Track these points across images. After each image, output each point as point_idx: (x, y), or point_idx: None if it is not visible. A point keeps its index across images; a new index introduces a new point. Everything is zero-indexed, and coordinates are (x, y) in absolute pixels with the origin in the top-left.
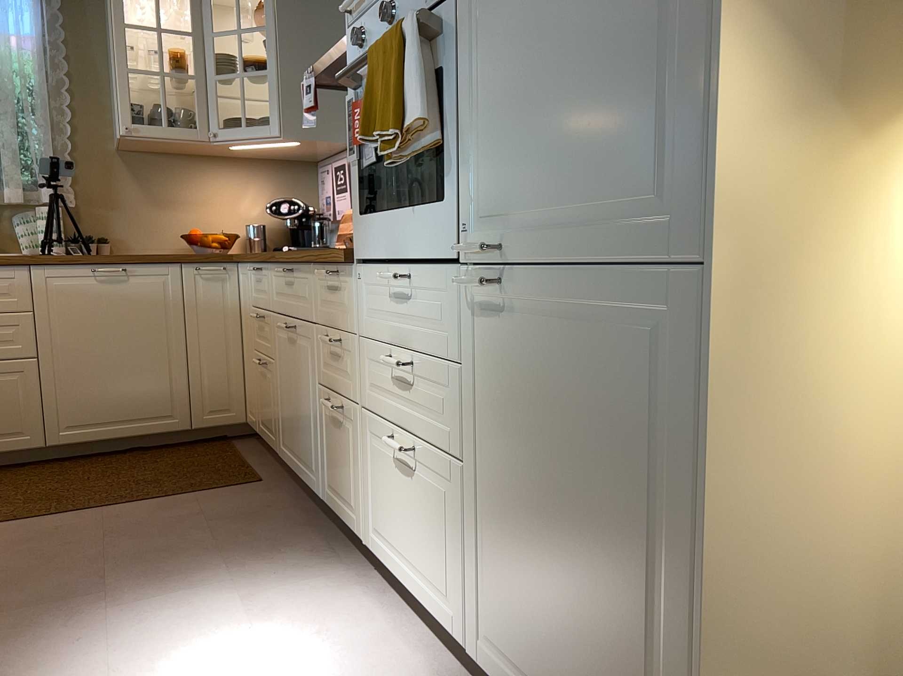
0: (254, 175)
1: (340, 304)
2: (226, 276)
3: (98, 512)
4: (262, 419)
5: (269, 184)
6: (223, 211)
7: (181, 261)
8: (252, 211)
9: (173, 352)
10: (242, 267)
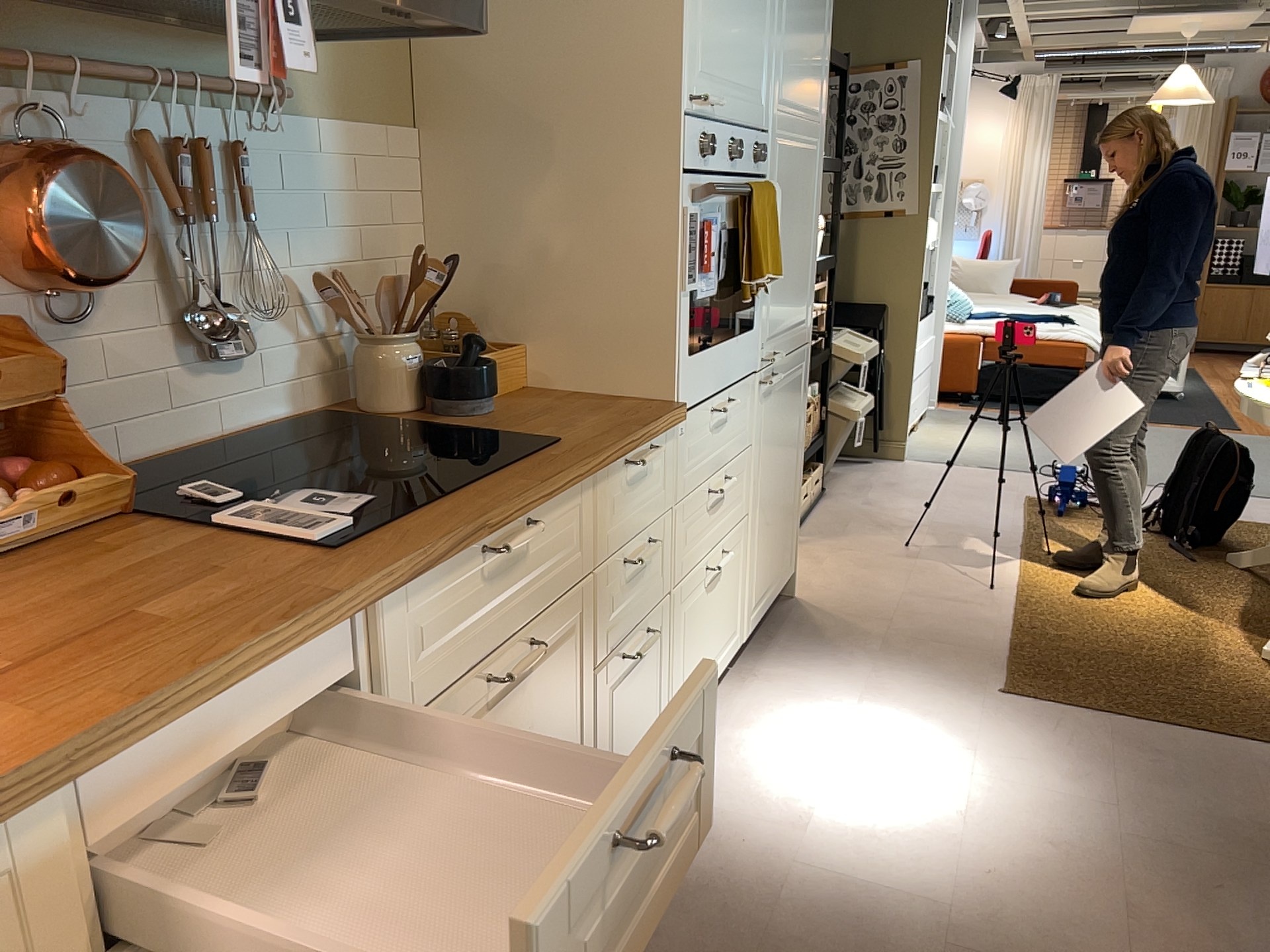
0: None
1: (648, 491)
2: None
3: None
4: None
5: None
6: None
7: None
8: None
9: None
10: None
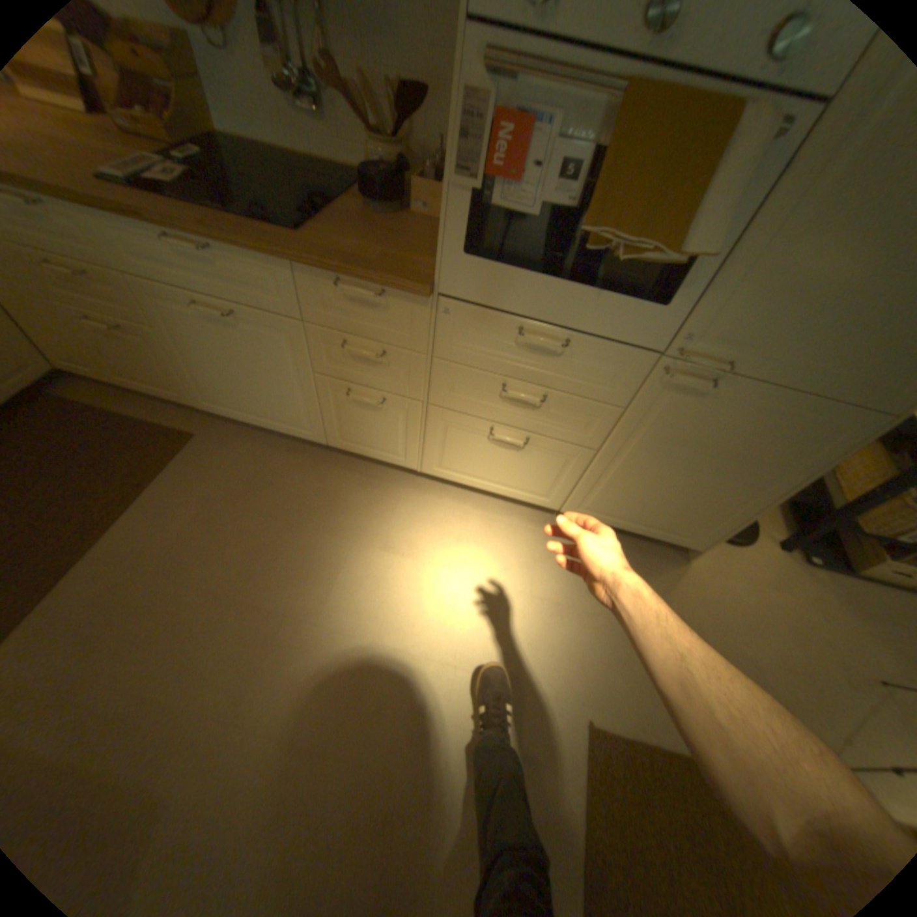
0: None
1: (382, 321)
2: None
3: (92, 559)
4: (120, 373)
5: None
6: None
7: None
8: None
9: None
10: None
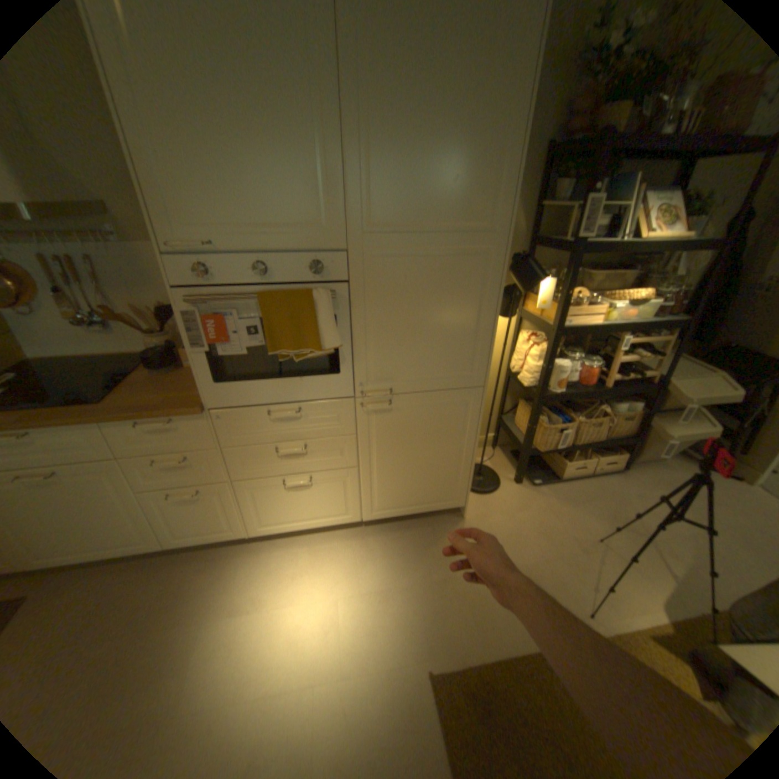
0: None
1: (176, 438)
2: None
3: None
4: None
5: None
6: None
7: None
8: None
9: None
10: None
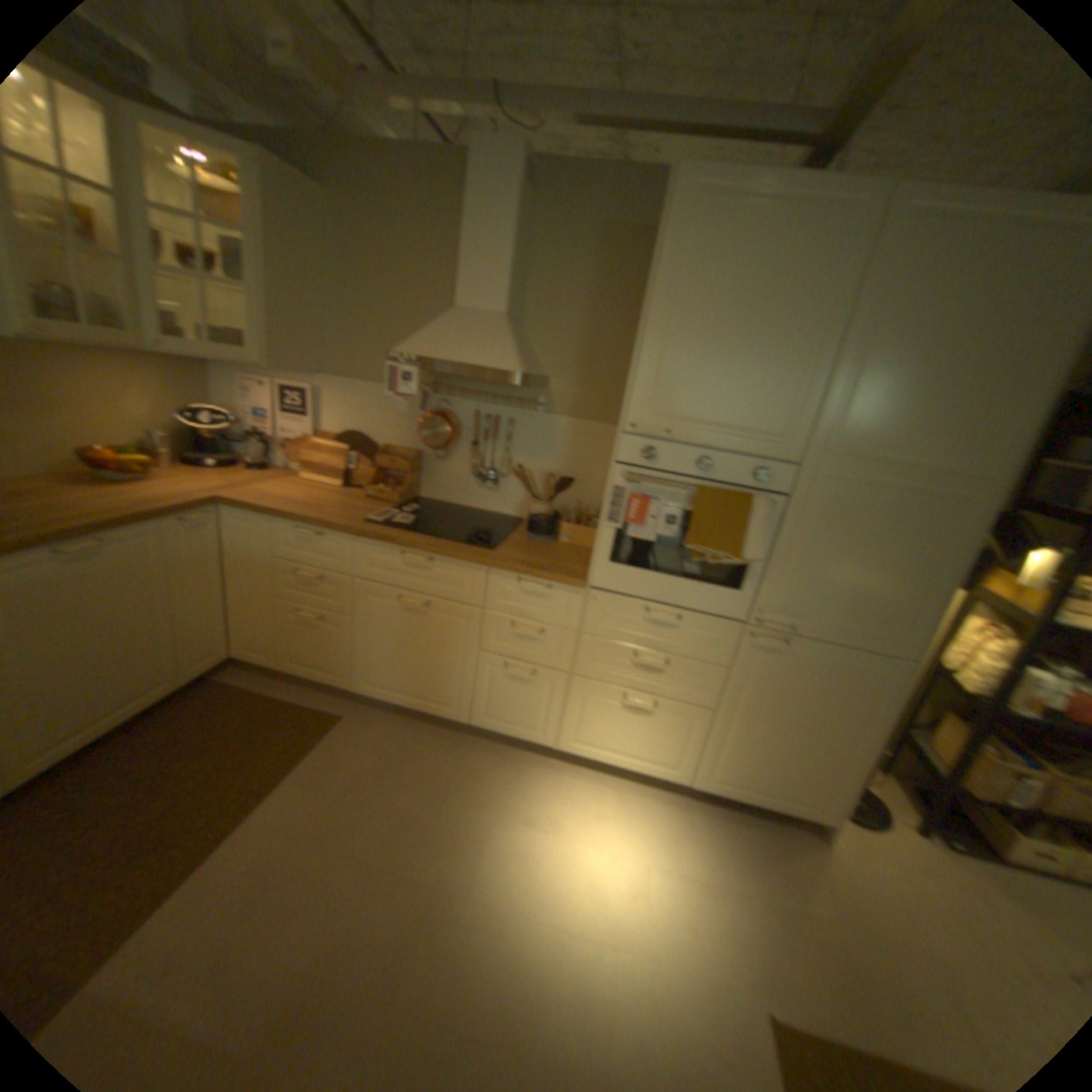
0: (134, 368)
1: (543, 606)
2: (203, 521)
3: (244, 828)
4: (290, 659)
5: (151, 380)
6: (99, 413)
7: (161, 516)
8: (133, 412)
9: (155, 619)
10: (237, 514)
